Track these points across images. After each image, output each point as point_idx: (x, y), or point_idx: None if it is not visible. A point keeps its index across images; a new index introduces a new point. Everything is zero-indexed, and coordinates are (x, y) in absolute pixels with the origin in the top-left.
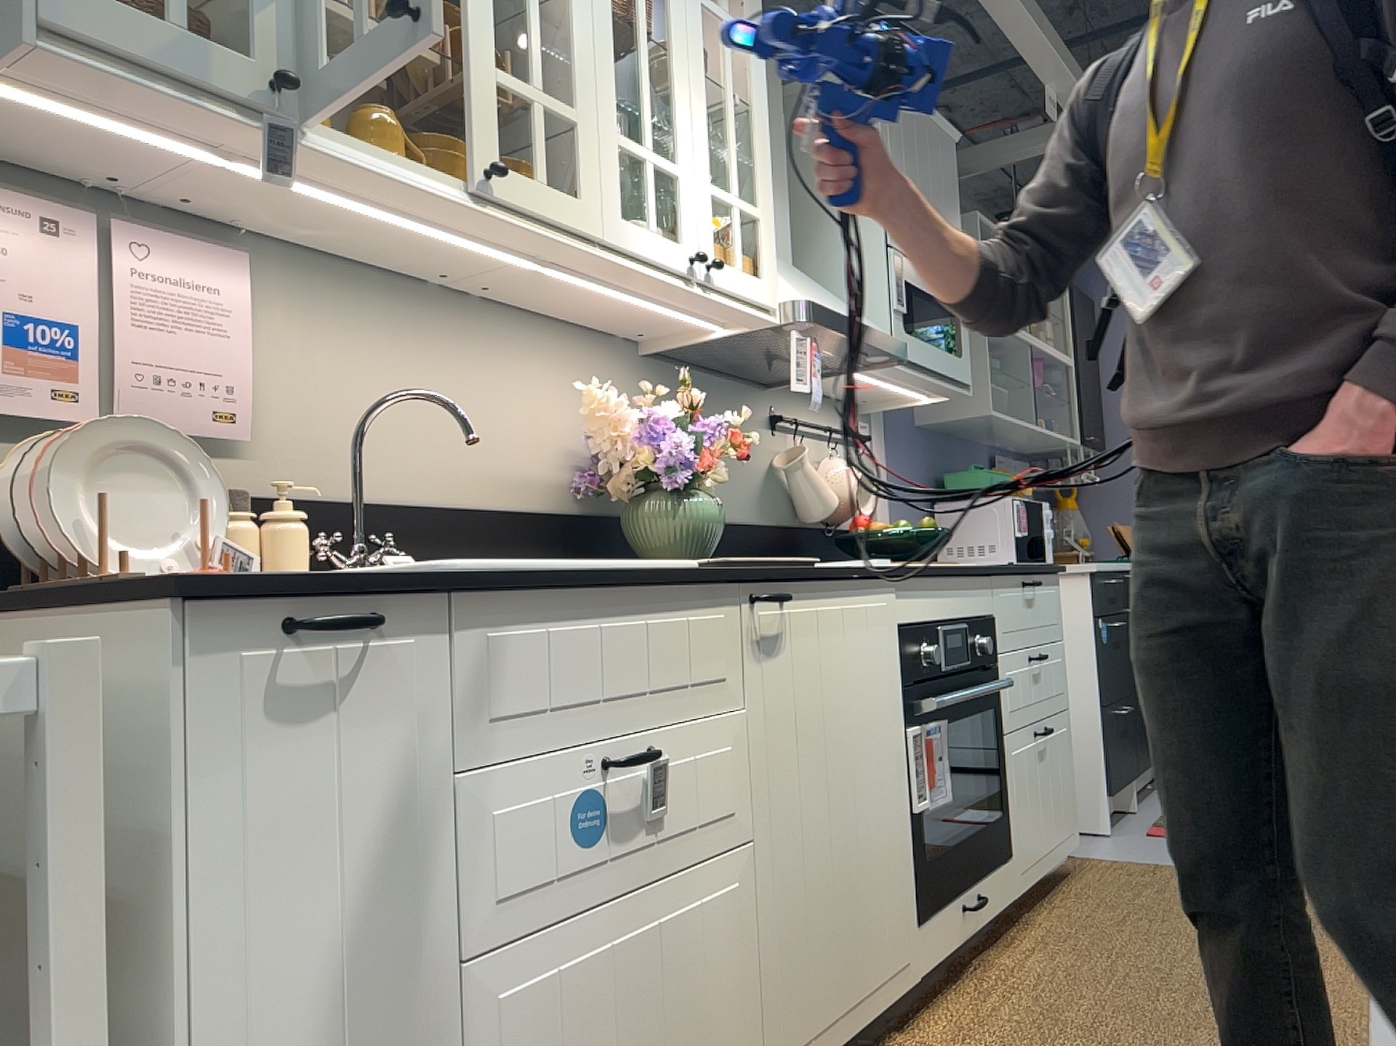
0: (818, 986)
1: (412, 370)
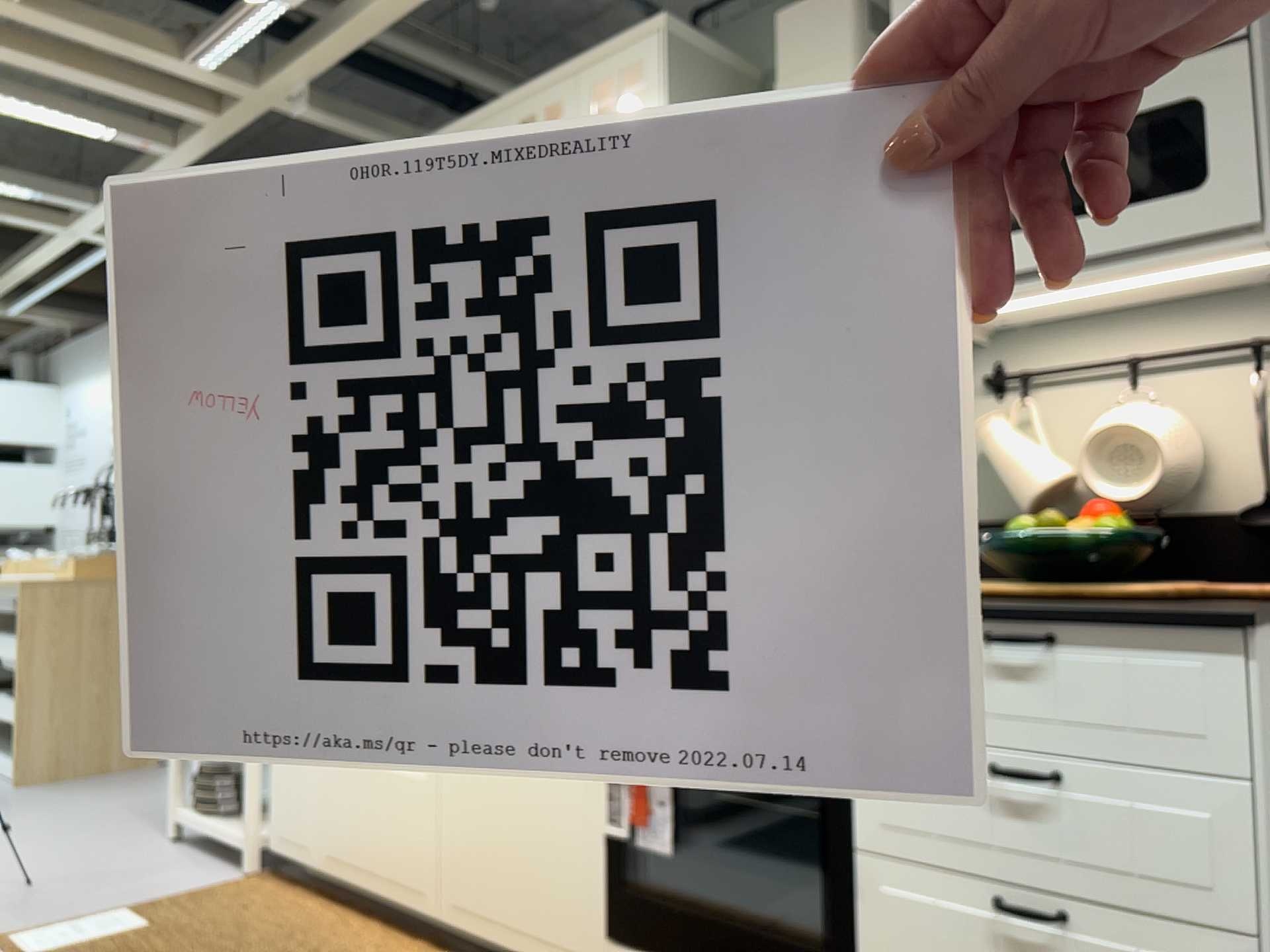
0: (479, 885)
1: None
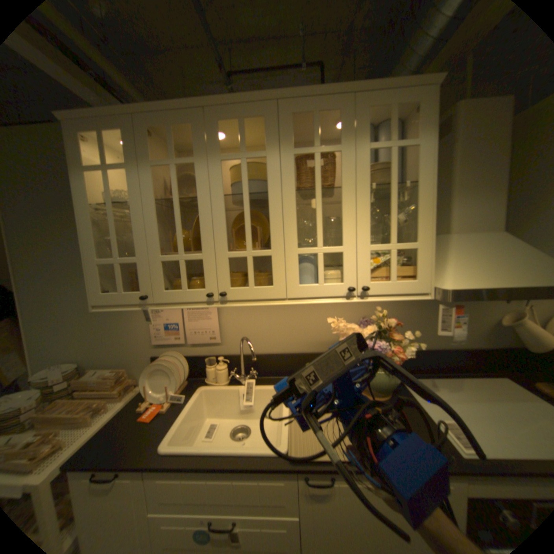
0: None
1: (274, 314)
